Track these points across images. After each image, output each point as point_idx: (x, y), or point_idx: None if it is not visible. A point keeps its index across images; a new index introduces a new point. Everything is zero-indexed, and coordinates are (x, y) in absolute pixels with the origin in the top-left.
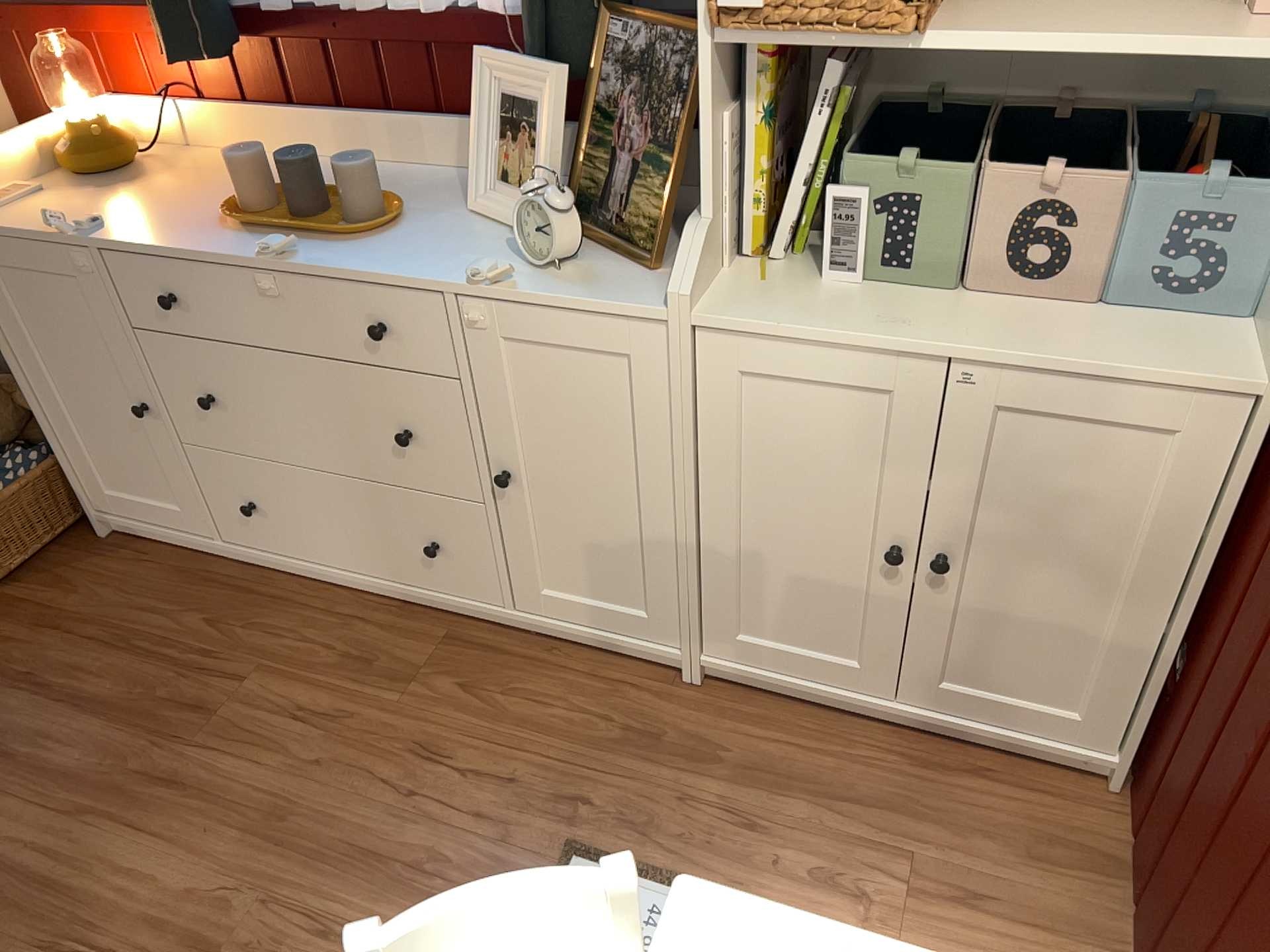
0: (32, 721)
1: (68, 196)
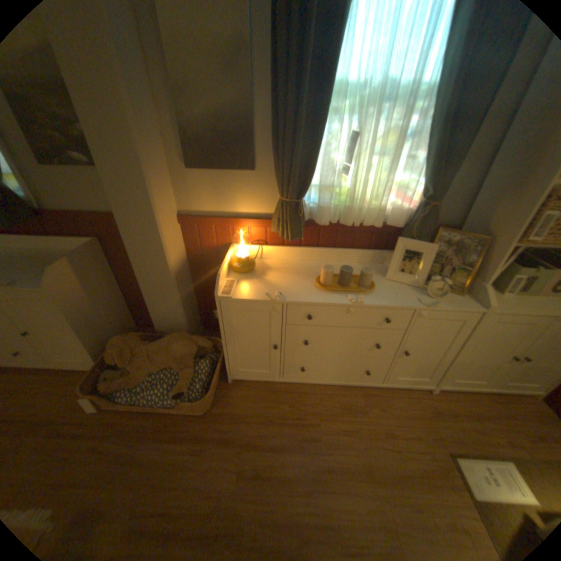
0: (262, 462)
1: (249, 282)
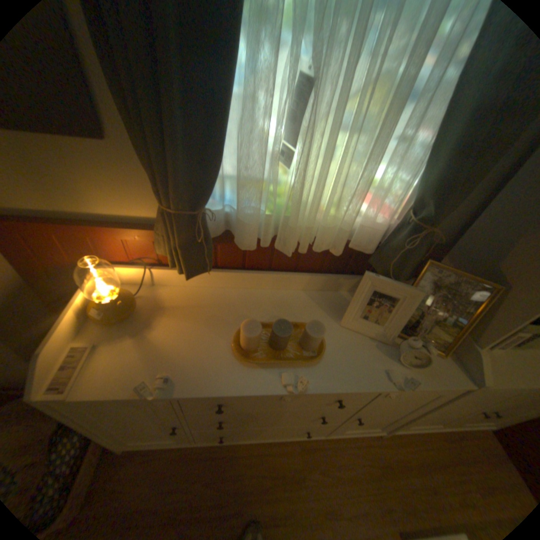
0: None
1: (115, 348)
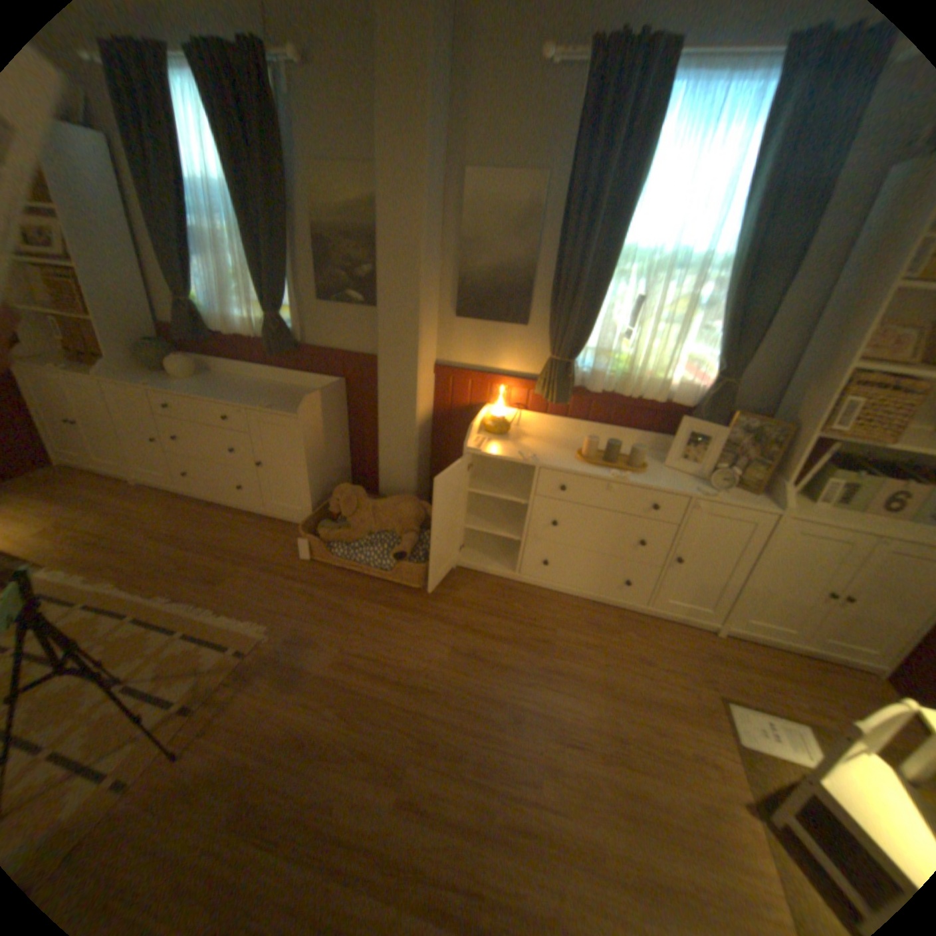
0: (481, 647)
1: (500, 444)
